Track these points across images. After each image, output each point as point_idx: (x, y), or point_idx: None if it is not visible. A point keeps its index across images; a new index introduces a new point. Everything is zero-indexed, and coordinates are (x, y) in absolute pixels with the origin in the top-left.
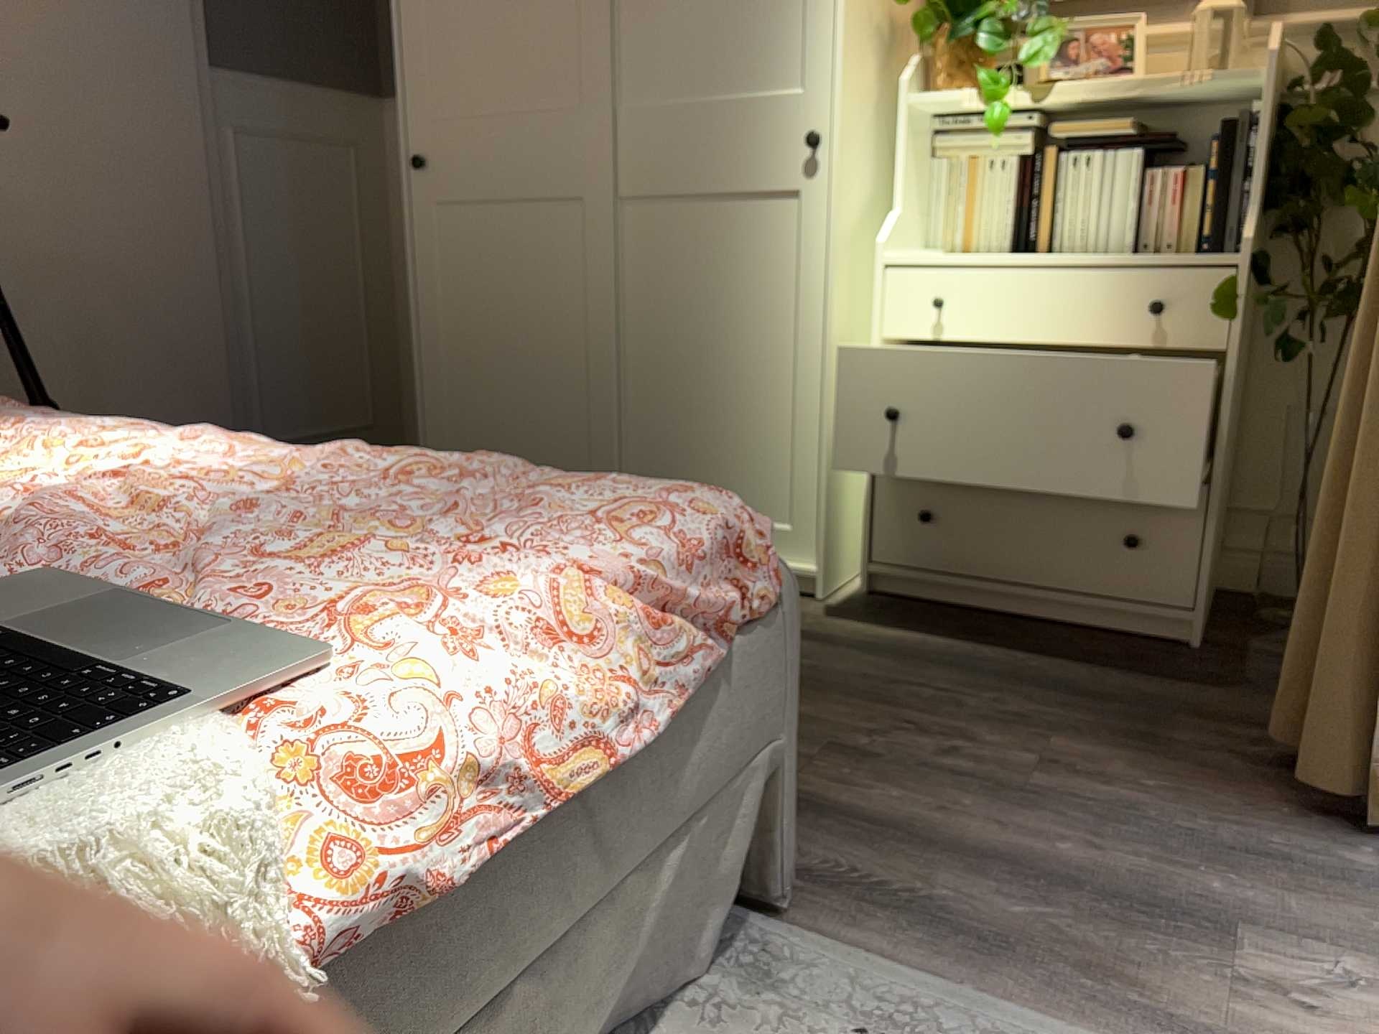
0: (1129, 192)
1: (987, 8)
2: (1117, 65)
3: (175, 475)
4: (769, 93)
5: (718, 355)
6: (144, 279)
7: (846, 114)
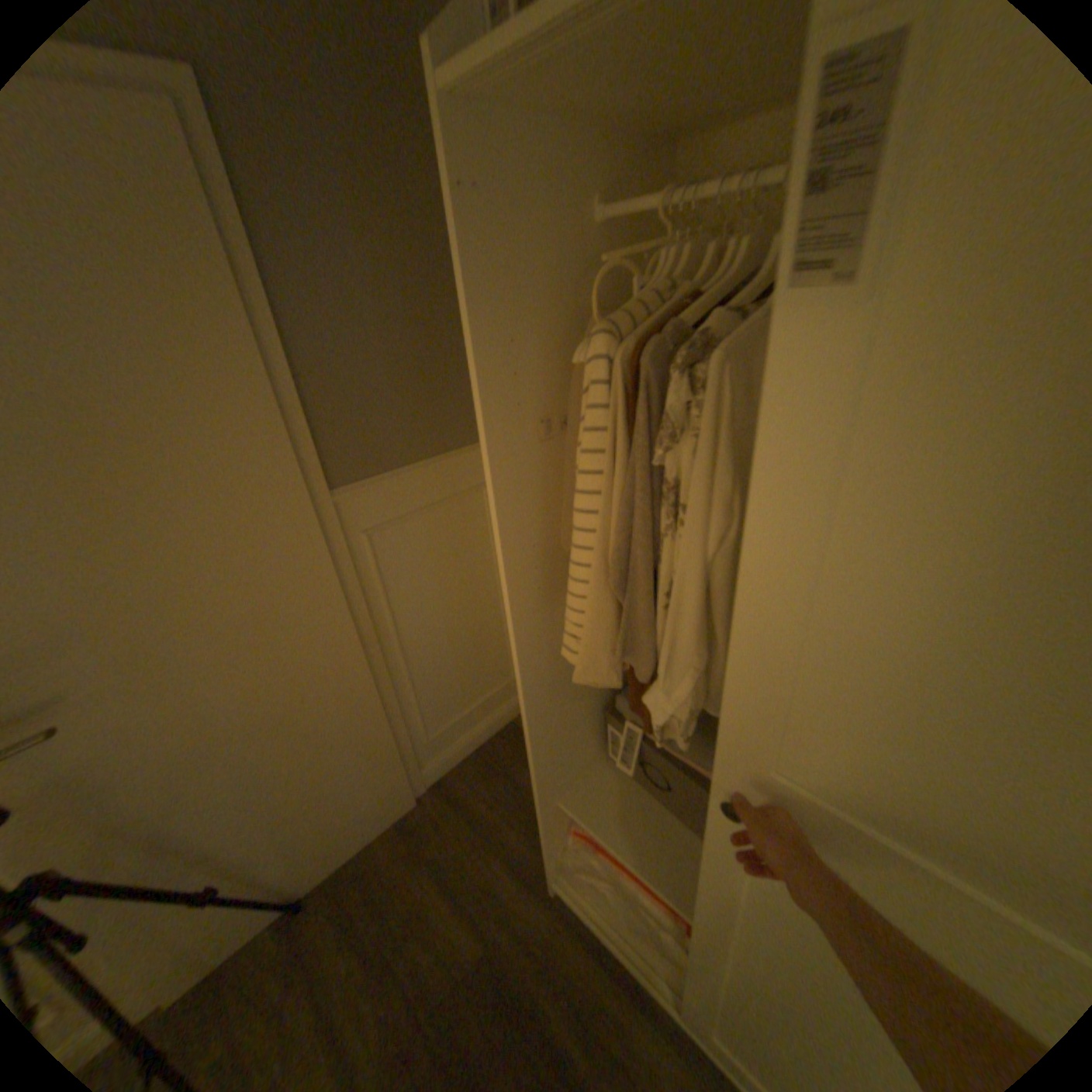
0: None
1: None
2: None
3: None
4: None
5: None
6: (292, 710)
7: None
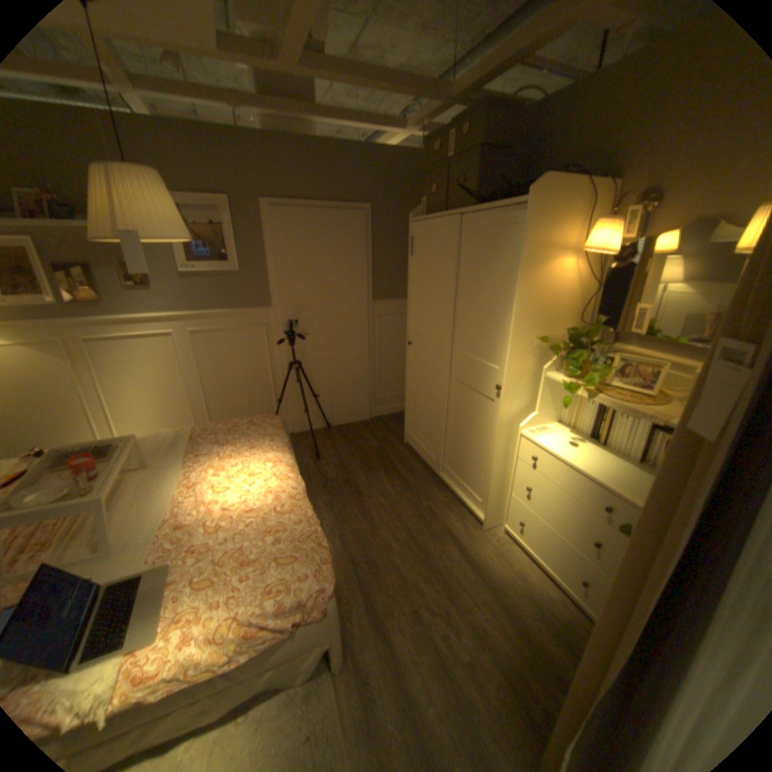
0: (642, 437)
1: (588, 346)
2: (647, 383)
3: (246, 501)
4: (490, 364)
5: (469, 437)
6: (347, 360)
7: (510, 382)
